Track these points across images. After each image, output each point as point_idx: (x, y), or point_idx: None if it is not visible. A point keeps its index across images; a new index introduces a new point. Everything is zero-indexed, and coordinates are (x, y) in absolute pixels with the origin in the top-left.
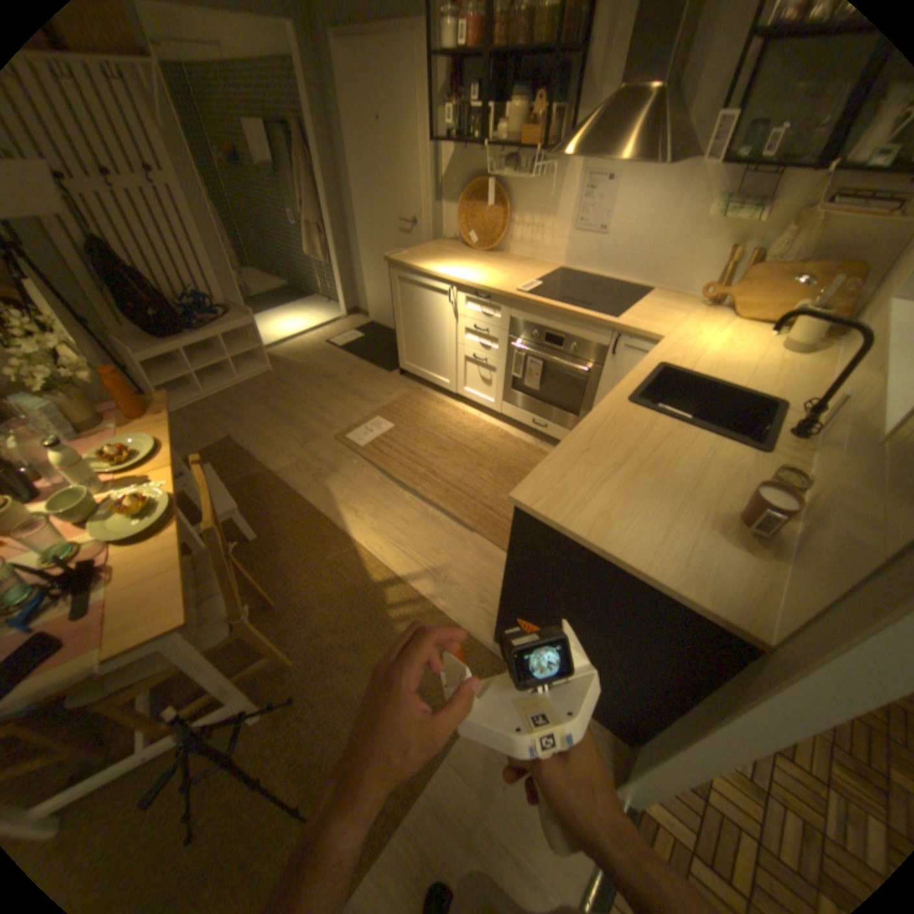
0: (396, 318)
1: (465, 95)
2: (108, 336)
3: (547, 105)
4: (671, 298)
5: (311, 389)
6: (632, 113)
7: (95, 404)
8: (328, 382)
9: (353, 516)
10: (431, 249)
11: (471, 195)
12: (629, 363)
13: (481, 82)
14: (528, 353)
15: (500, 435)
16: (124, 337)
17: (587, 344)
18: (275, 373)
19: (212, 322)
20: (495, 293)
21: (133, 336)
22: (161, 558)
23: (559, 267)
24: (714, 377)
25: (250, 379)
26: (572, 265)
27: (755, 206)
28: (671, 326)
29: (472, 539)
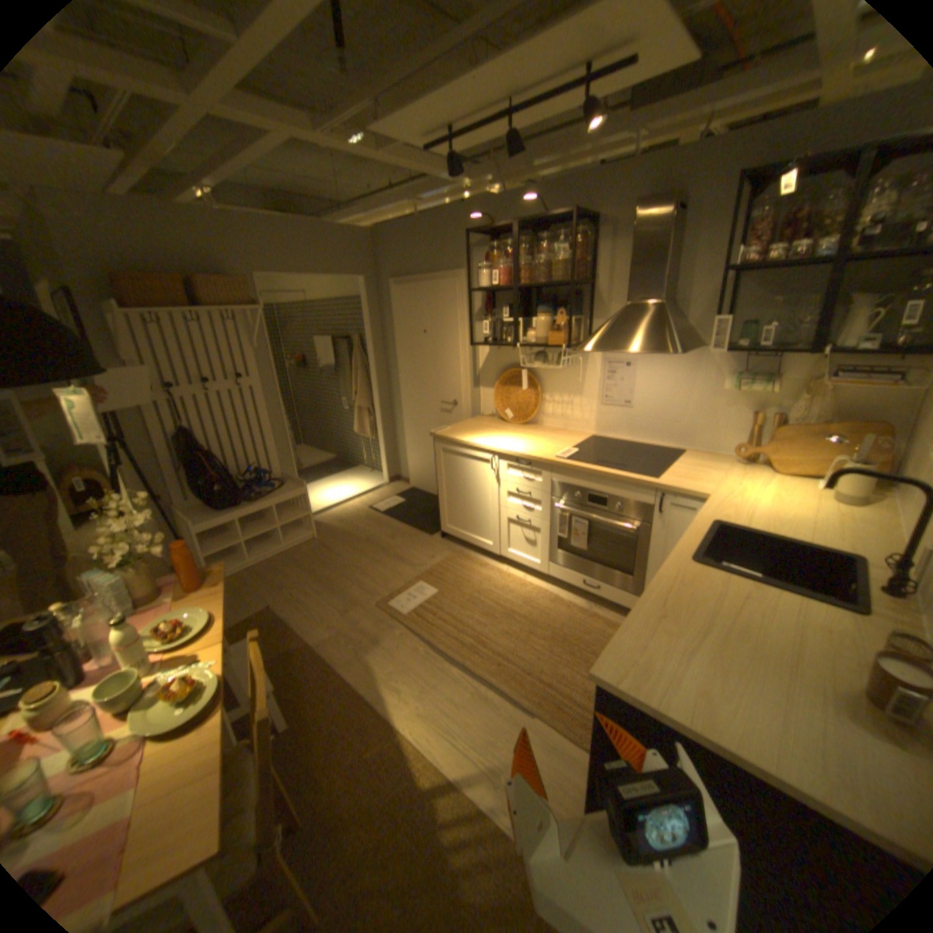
0: (439, 484)
1: (497, 313)
2: (173, 510)
3: (566, 317)
4: (705, 458)
5: (354, 554)
6: (640, 320)
7: (157, 578)
8: (371, 546)
9: (397, 698)
10: (471, 424)
11: (505, 381)
12: (680, 520)
13: (510, 305)
14: (573, 513)
15: (550, 598)
16: (187, 510)
17: (632, 503)
18: (320, 539)
19: (269, 493)
20: (535, 459)
21: (195, 509)
22: (203, 756)
23: (591, 435)
24: (775, 533)
25: (295, 546)
26: (603, 432)
27: (766, 381)
28: (714, 484)
29: (535, 728)
